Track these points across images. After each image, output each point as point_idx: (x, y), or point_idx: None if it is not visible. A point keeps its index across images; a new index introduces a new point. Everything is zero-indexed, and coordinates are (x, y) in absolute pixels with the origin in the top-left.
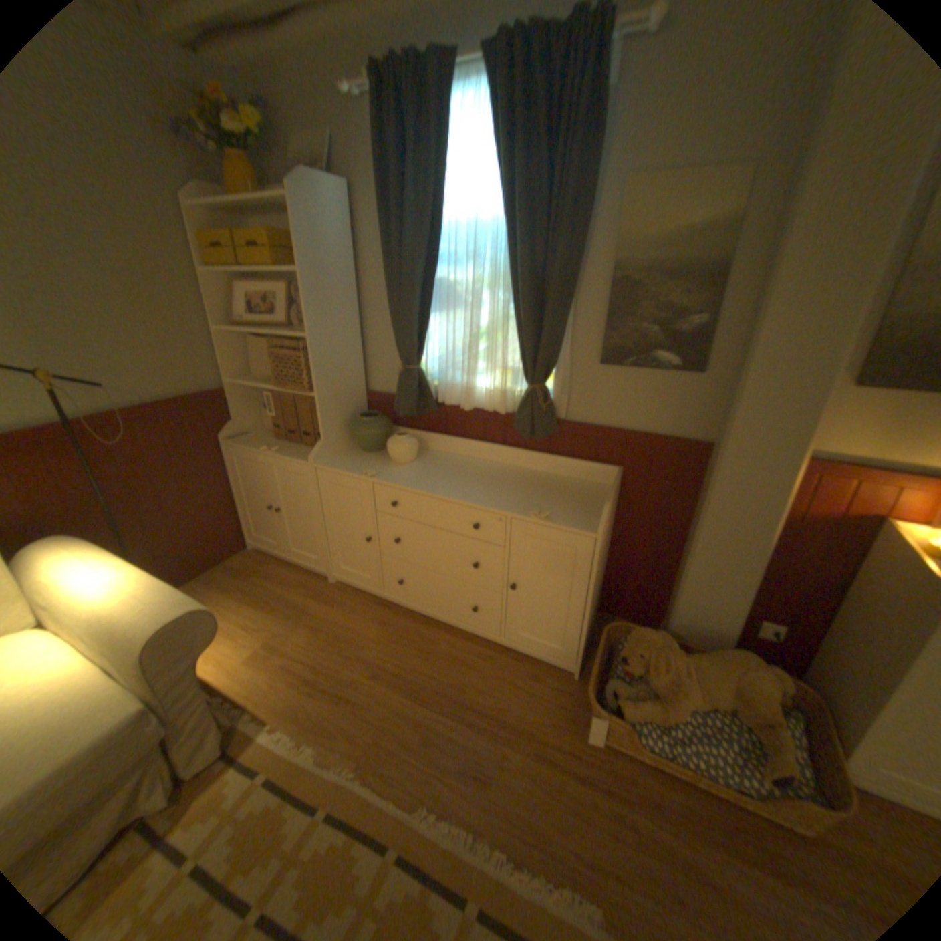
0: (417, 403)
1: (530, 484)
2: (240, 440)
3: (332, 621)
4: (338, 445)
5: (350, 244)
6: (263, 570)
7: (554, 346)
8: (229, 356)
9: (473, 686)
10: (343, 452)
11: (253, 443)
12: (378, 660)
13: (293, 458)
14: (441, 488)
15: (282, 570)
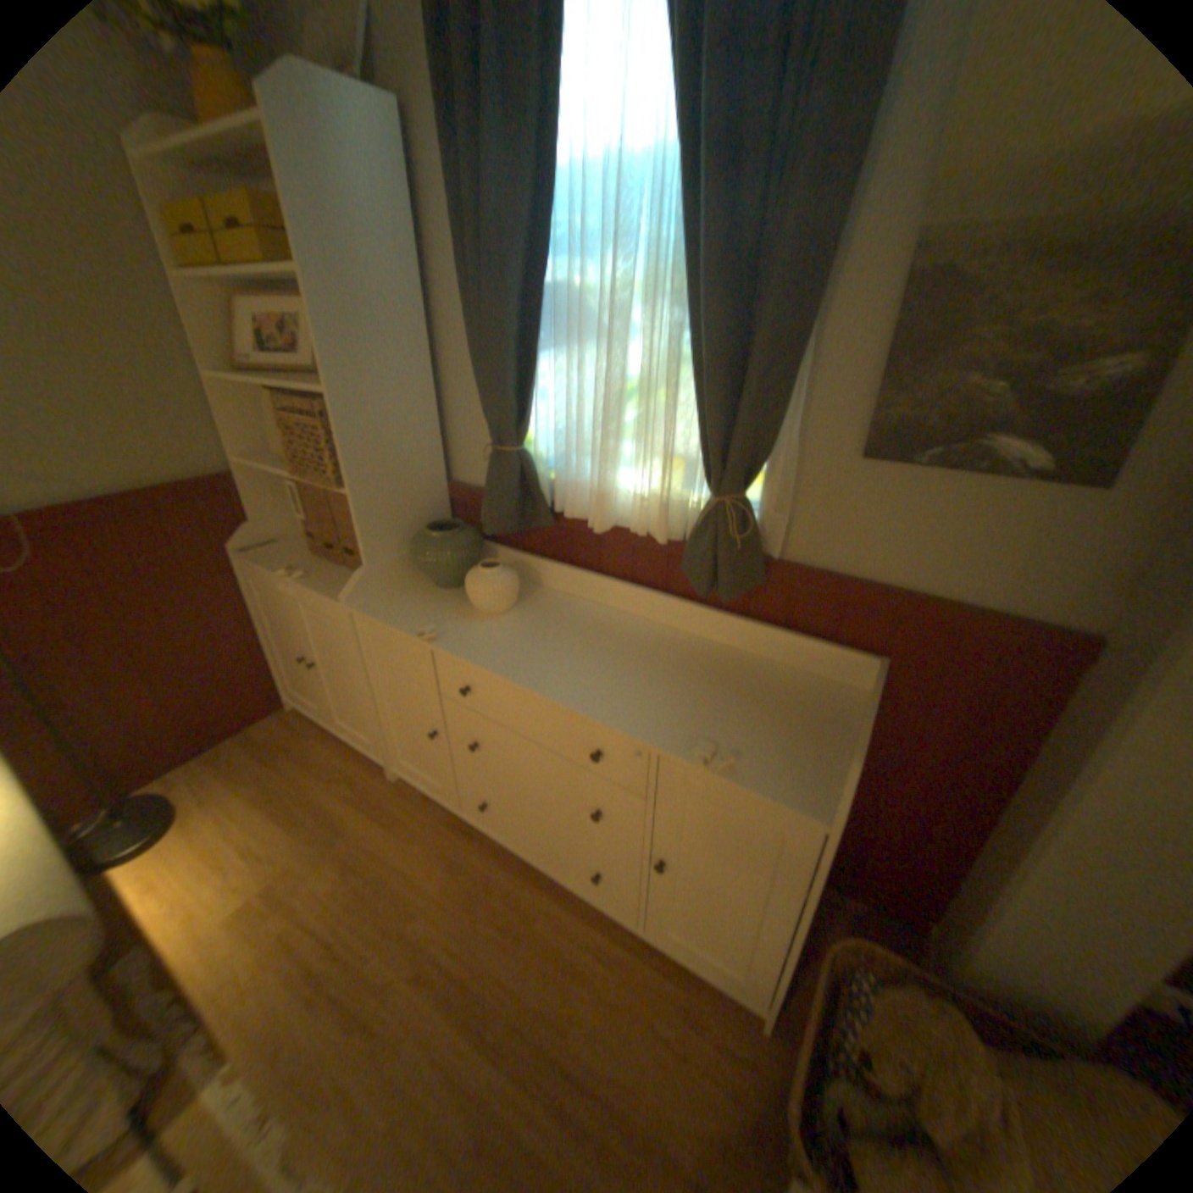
0: (519, 510)
1: (708, 676)
2: (257, 553)
3: (377, 855)
4: (394, 574)
5: (407, 219)
6: (297, 747)
7: (771, 418)
8: (235, 419)
9: (581, 1024)
10: (403, 584)
11: (274, 560)
12: (433, 943)
13: (322, 591)
14: (543, 674)
15: (325, 749)
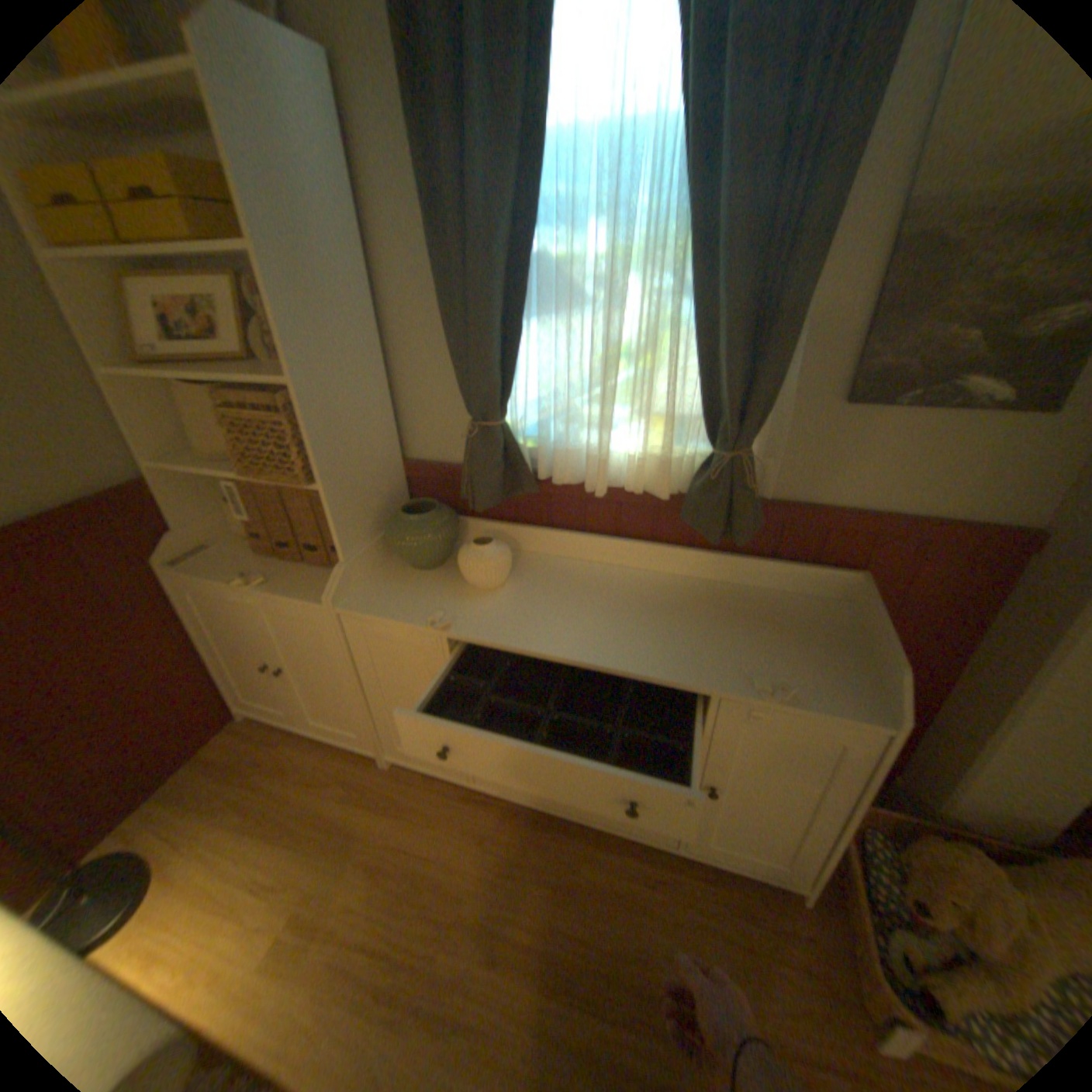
0: (505, 482)
1: (720, 612)
2: (192, 562)
3: (399, 846)
4: (371, 562)
5: (349, 187)
6: (268, 756)
7: (781, 375)
8: (145, 417)
9: (657, 949)
10: (381, 571)
11: (217, 567)
12: (491, 917)
13: (295, 593)
14: (576, 640)
15: (299, 751)
